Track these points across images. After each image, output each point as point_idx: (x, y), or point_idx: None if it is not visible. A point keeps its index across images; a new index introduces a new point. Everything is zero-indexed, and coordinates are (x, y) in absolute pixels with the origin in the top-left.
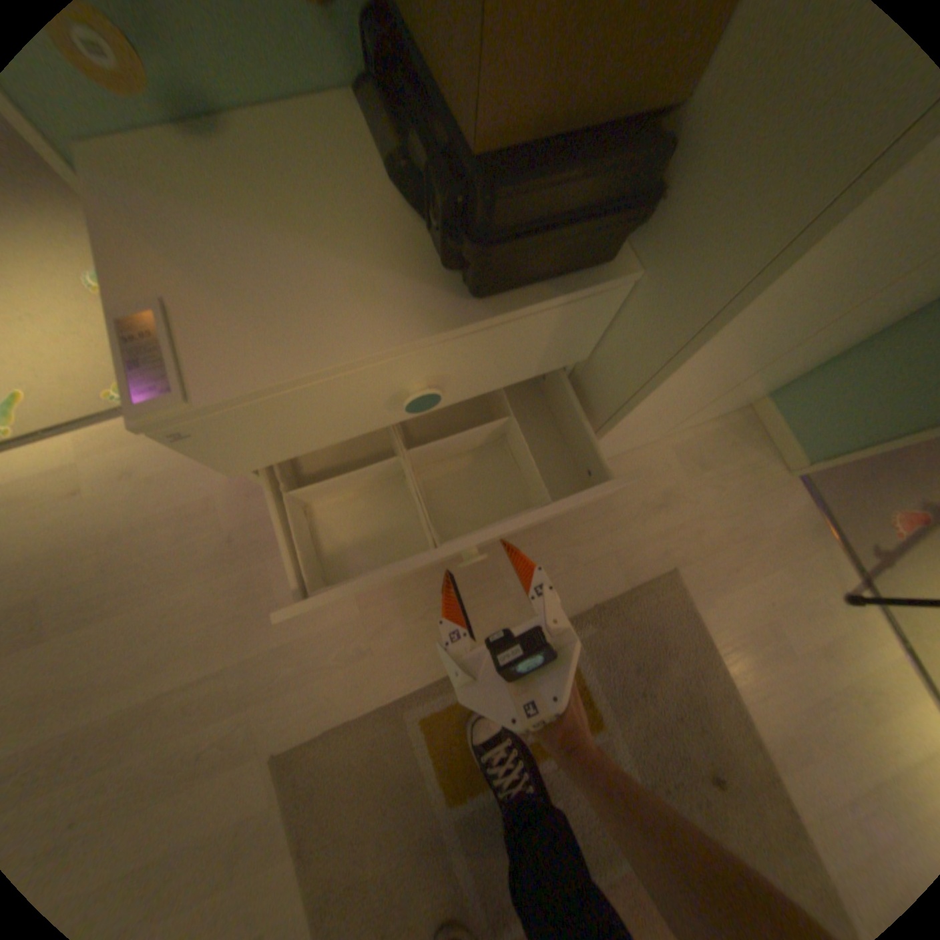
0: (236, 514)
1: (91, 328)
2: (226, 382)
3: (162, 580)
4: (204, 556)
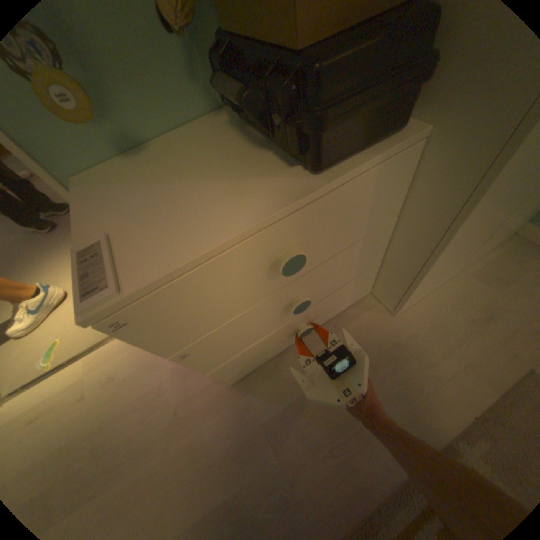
0: (178, 392)
1: None
2: (149, 271)
3: (132, 456)
4: (160, 430)
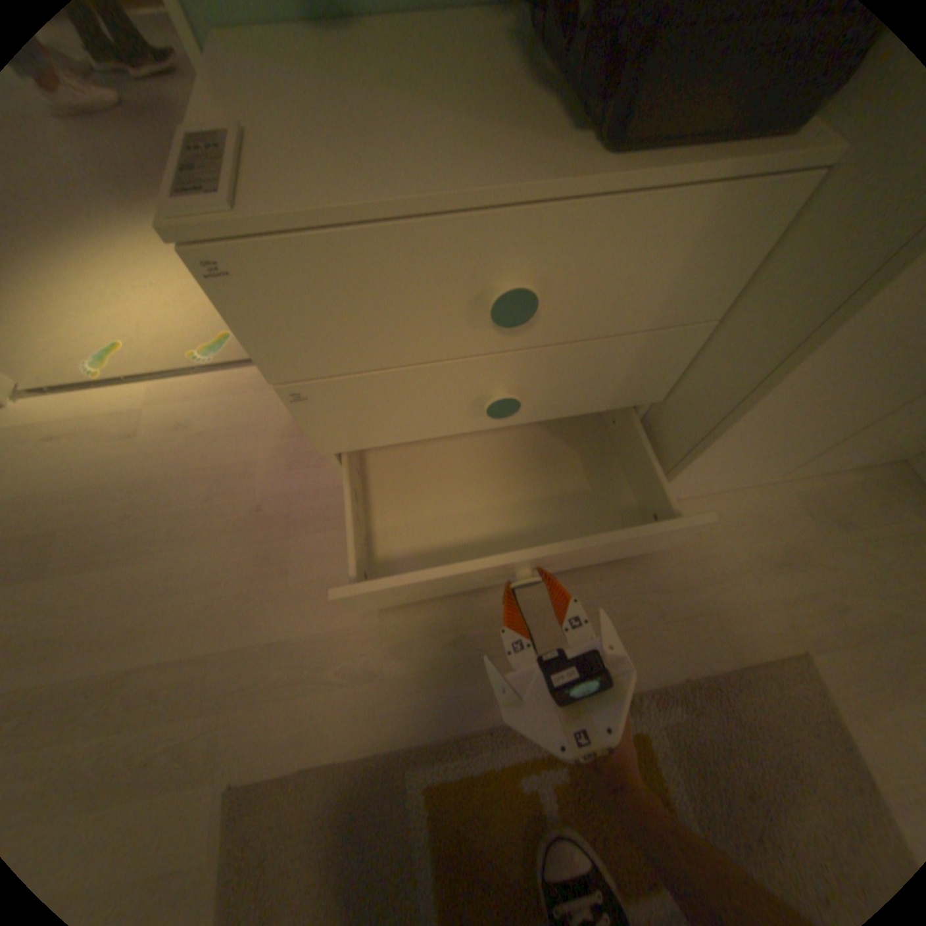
0: (274, 482)
1: (198, 299)
2: (286, 193)
3: (179, 537)
4: (230, 520)
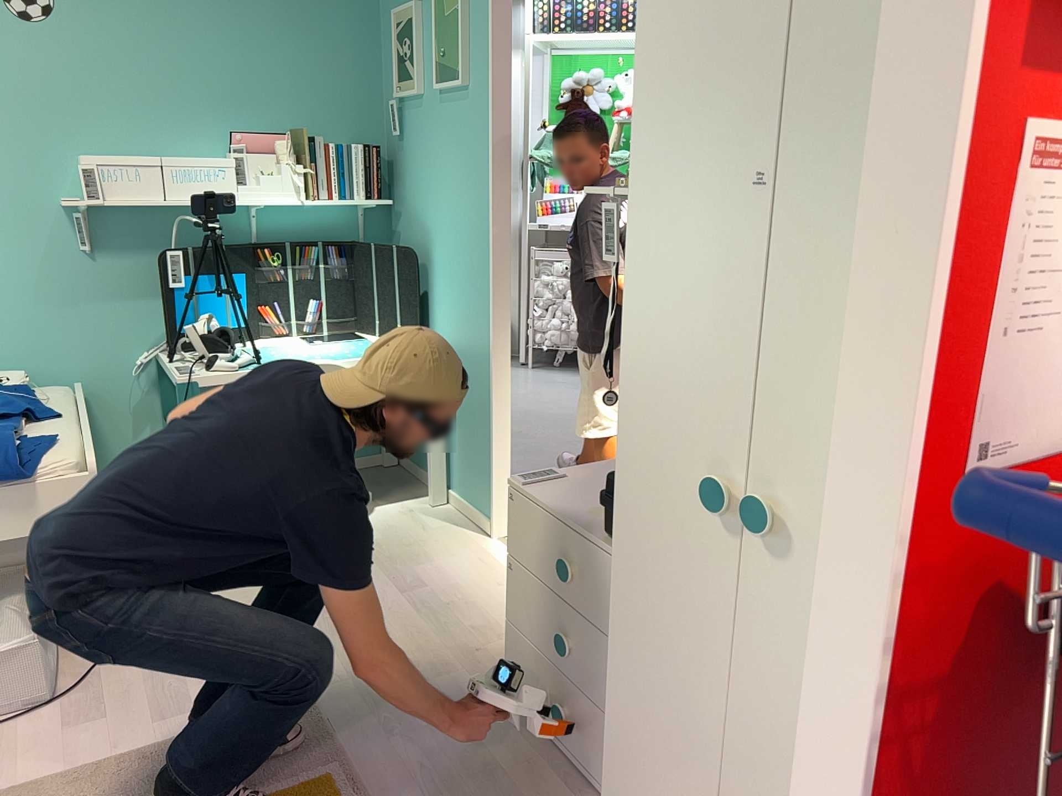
0: (500, 650)
1: None
2: (534, 491)
3: (444, 628)
4: (464, 642)
